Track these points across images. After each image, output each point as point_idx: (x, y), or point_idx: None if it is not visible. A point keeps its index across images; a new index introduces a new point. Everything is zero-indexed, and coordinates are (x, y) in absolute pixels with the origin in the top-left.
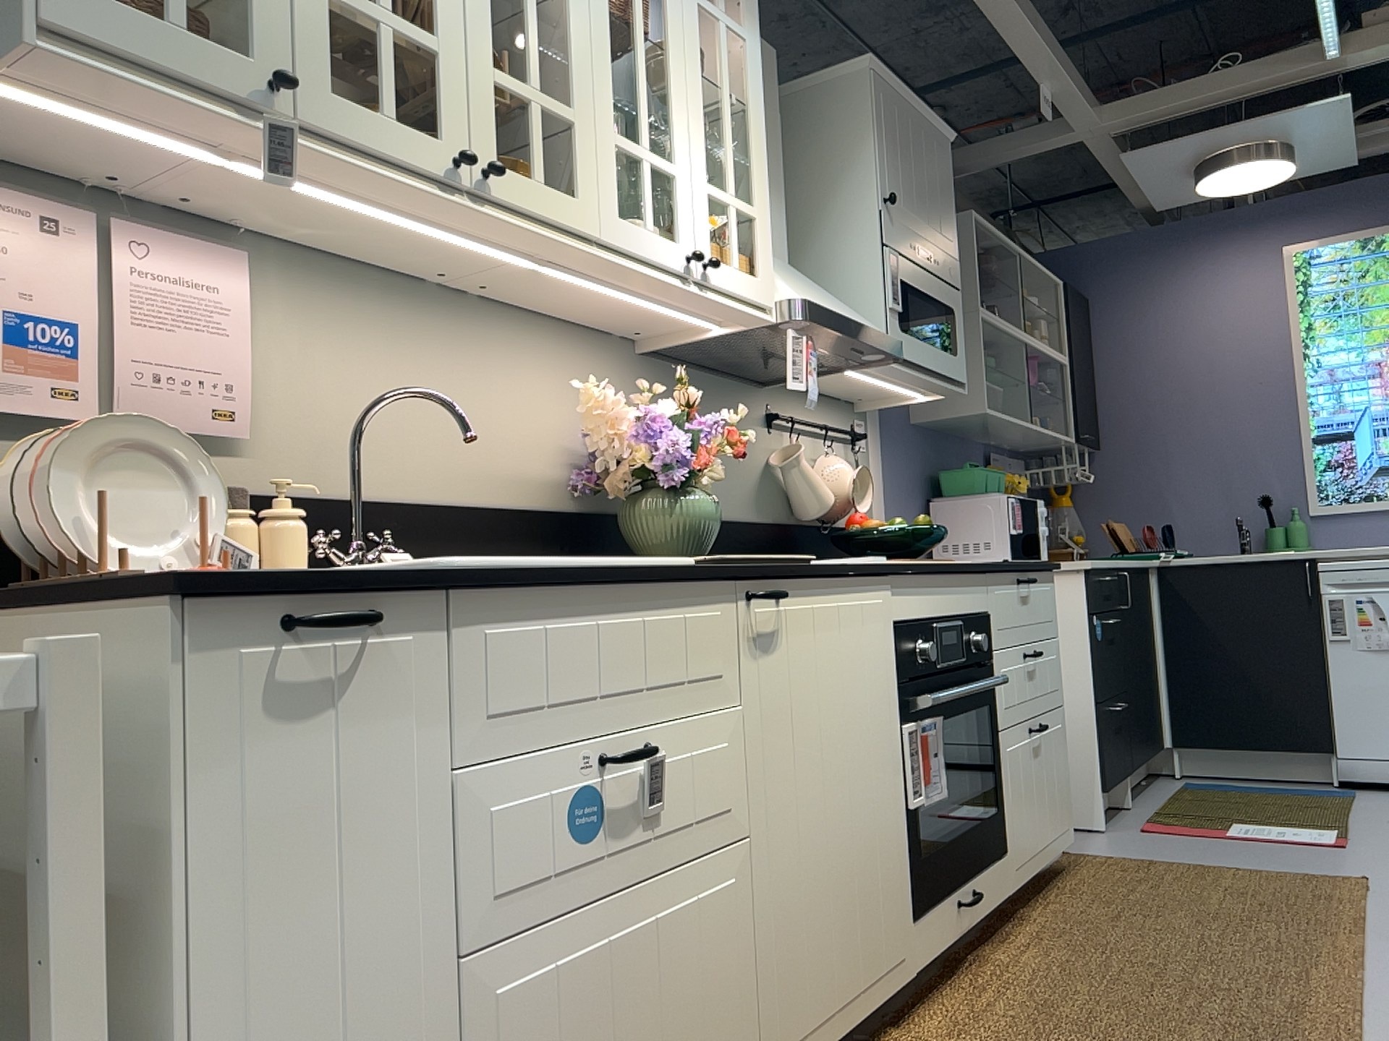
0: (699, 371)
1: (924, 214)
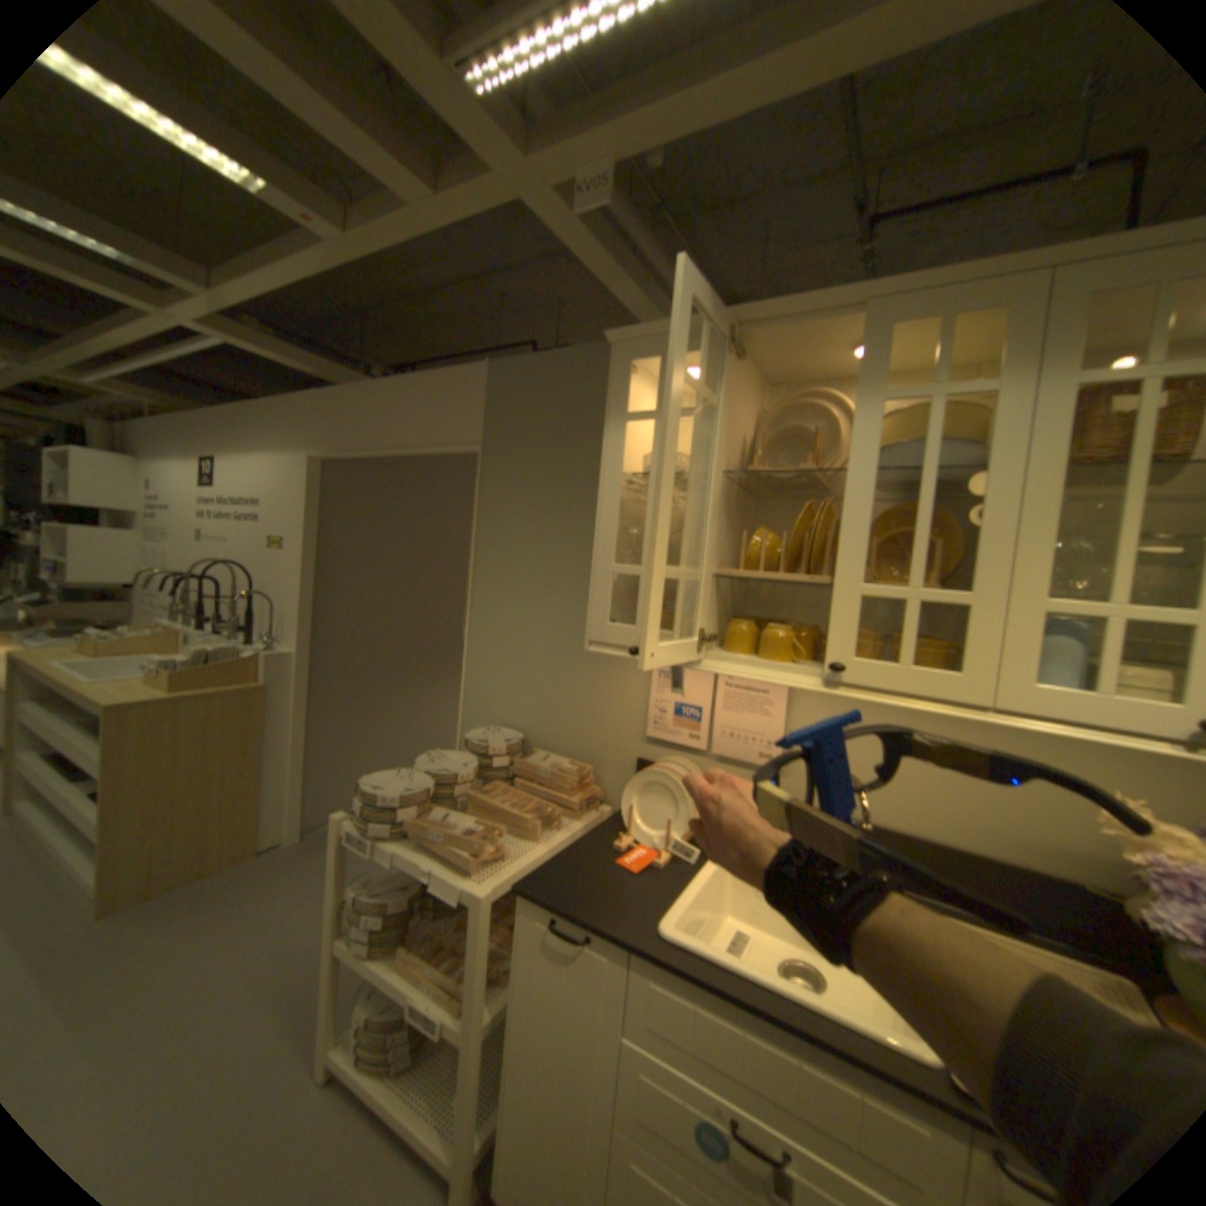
0: None
1: None
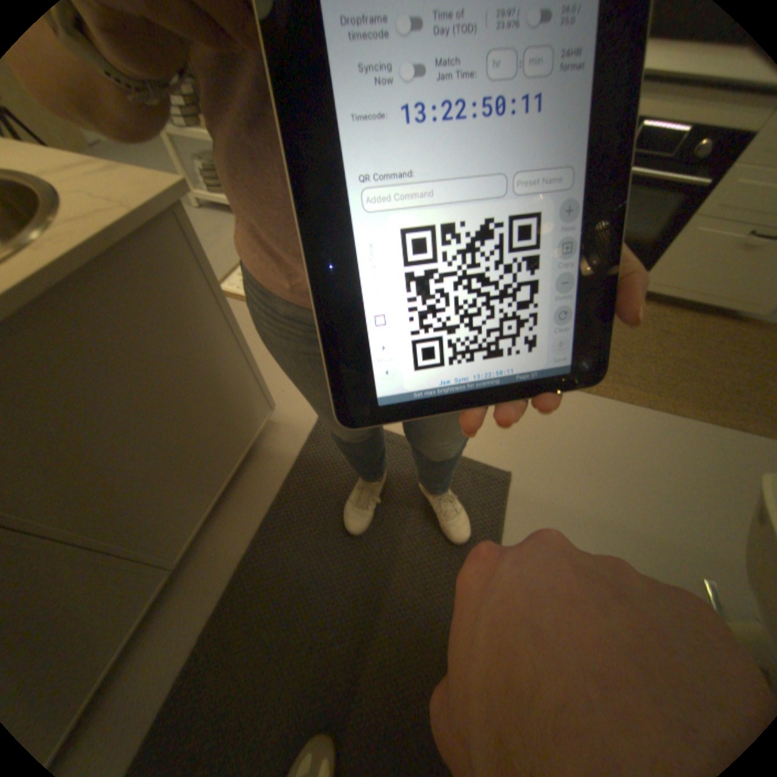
0: None
1: None
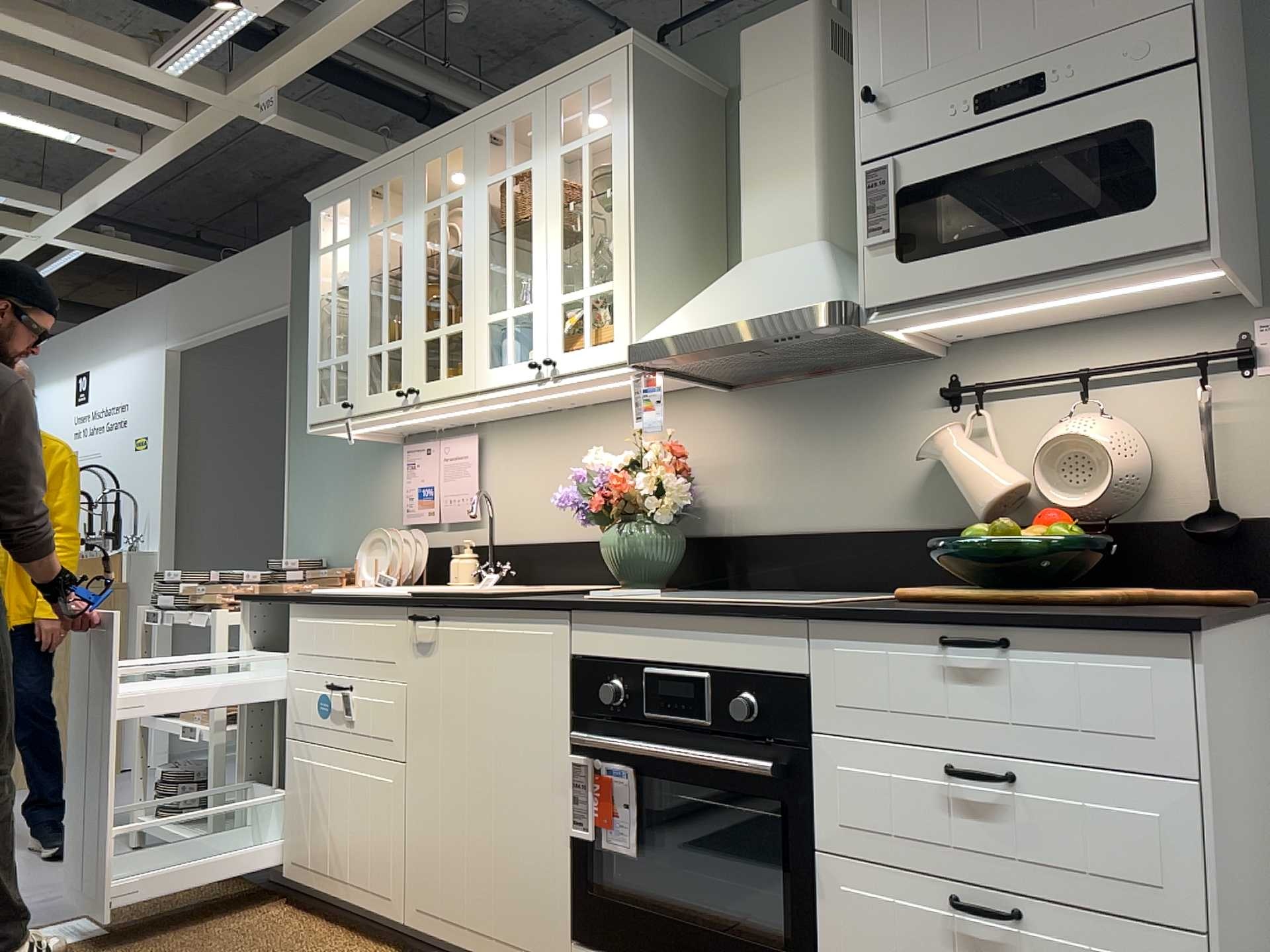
0: (808, 380)
1: (1005, 28)
